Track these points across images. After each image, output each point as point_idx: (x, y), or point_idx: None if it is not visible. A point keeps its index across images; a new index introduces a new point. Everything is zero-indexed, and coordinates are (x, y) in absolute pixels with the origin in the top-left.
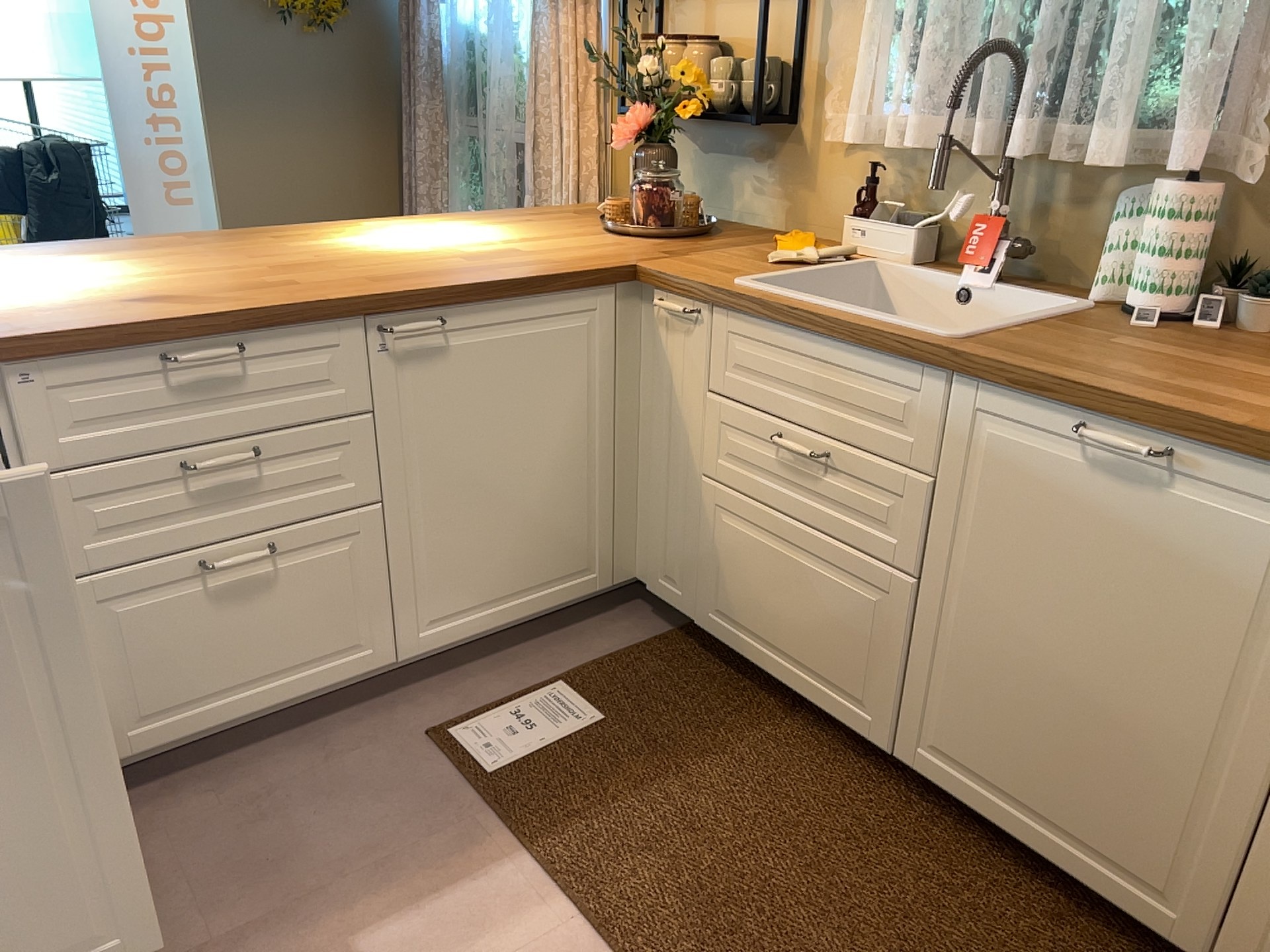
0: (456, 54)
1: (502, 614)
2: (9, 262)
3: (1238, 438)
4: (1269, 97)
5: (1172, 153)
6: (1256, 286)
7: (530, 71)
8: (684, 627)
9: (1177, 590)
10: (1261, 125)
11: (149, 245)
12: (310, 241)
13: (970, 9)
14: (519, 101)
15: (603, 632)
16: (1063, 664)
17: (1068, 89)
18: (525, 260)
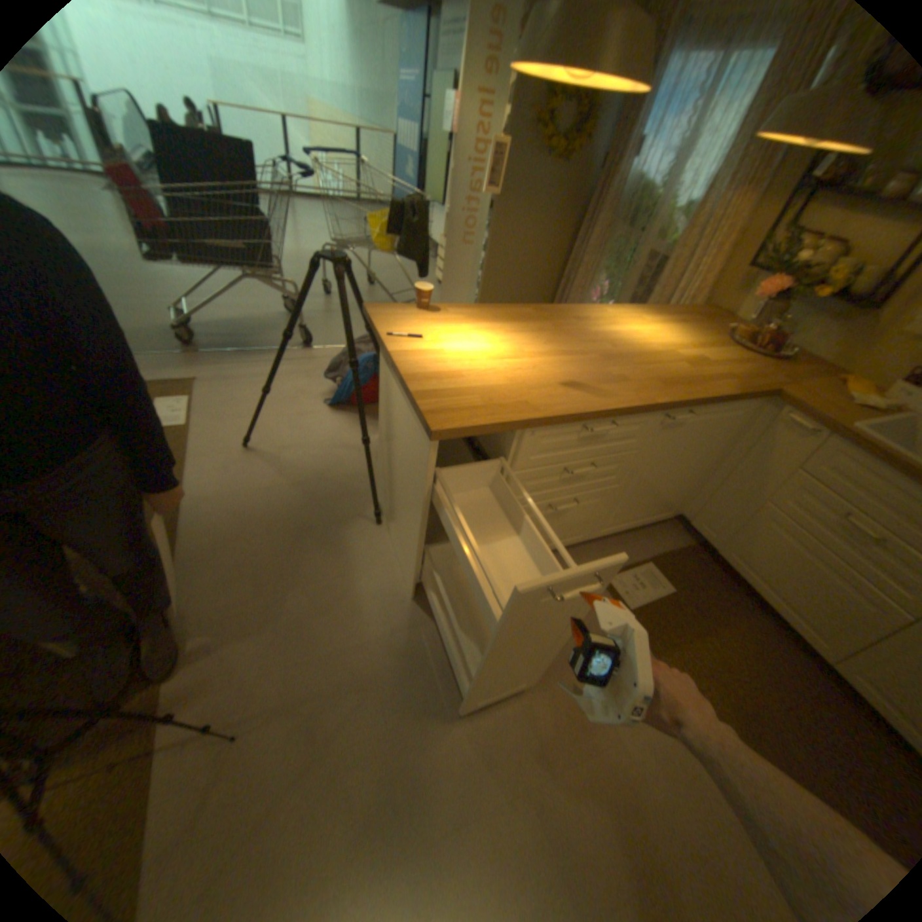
0: (635, 188)
1: (632, 526)
2: (471, 322)
3: None
4: None
5: None
6: None
7: (691, 217)
8: (702, 545)
9: None
10: None
11: (521, 315)
12: (594, 325)
13: None
14: (670, 230)
15: (664, 537)
16: None
17: None
18: (722, 373)
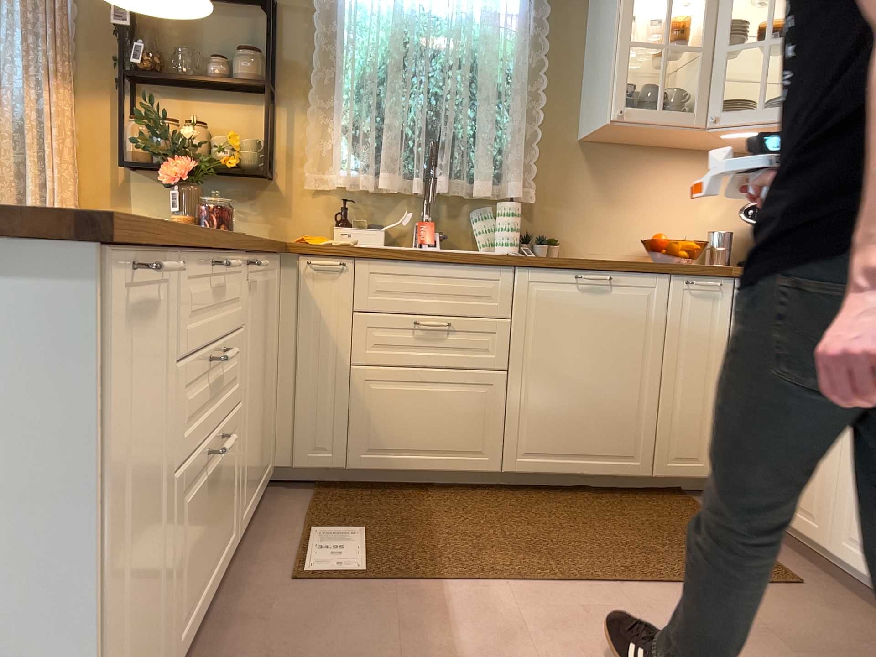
0: None
1: (255, 498)
2: None
3: (634, 265)
4: (528, 170)
5: (508, 188)
6: (542, 239)
7: None
8: (318, 486)
9: (621, 329)
10: (527, 180)
11: None
12: None
13: (404, 124)
14: None
15: (281, 505)
16: (583, 379)
17: (456, 162)
18: None
